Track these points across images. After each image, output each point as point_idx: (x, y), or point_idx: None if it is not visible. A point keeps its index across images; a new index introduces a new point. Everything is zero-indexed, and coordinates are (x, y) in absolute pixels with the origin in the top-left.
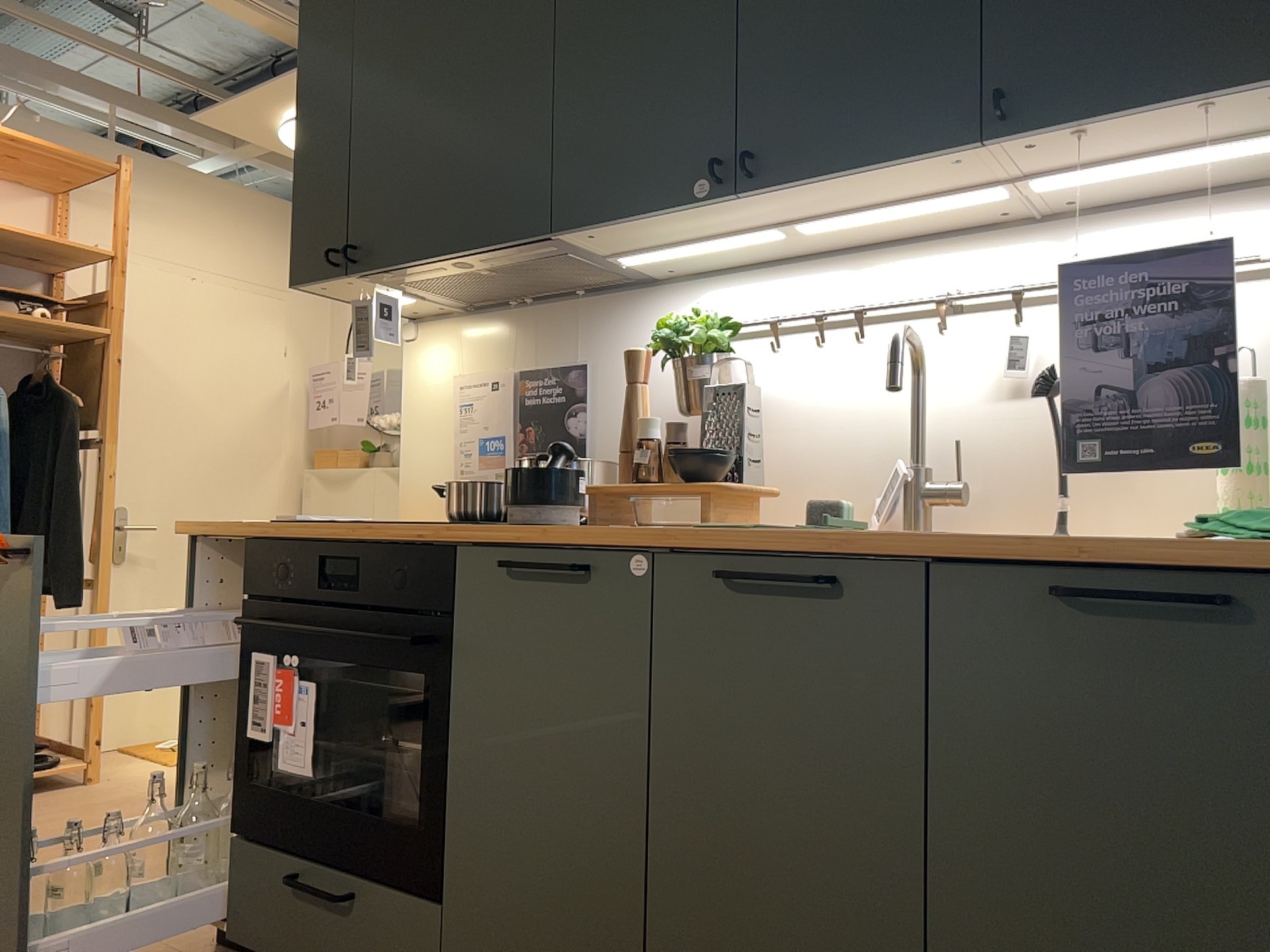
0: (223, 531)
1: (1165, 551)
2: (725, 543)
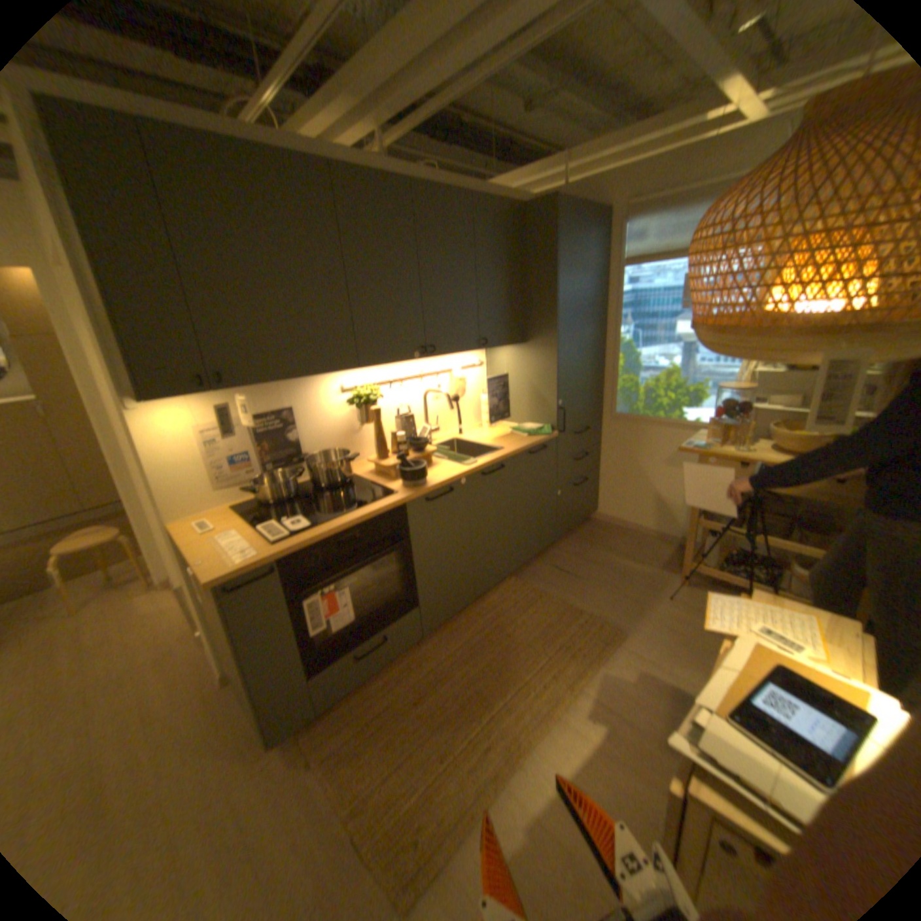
0: (258, 566)
1: (534, 442)
2: (482, 467)
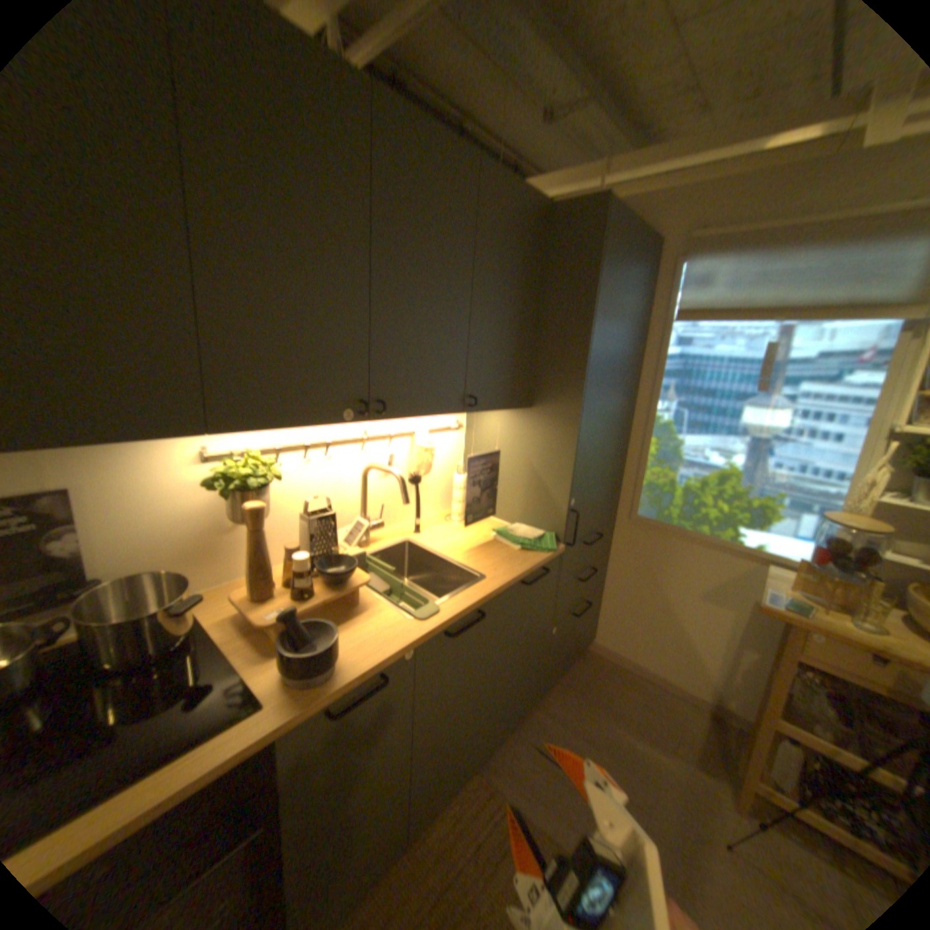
0: None
1: (534, 562)
2: (450, 623)
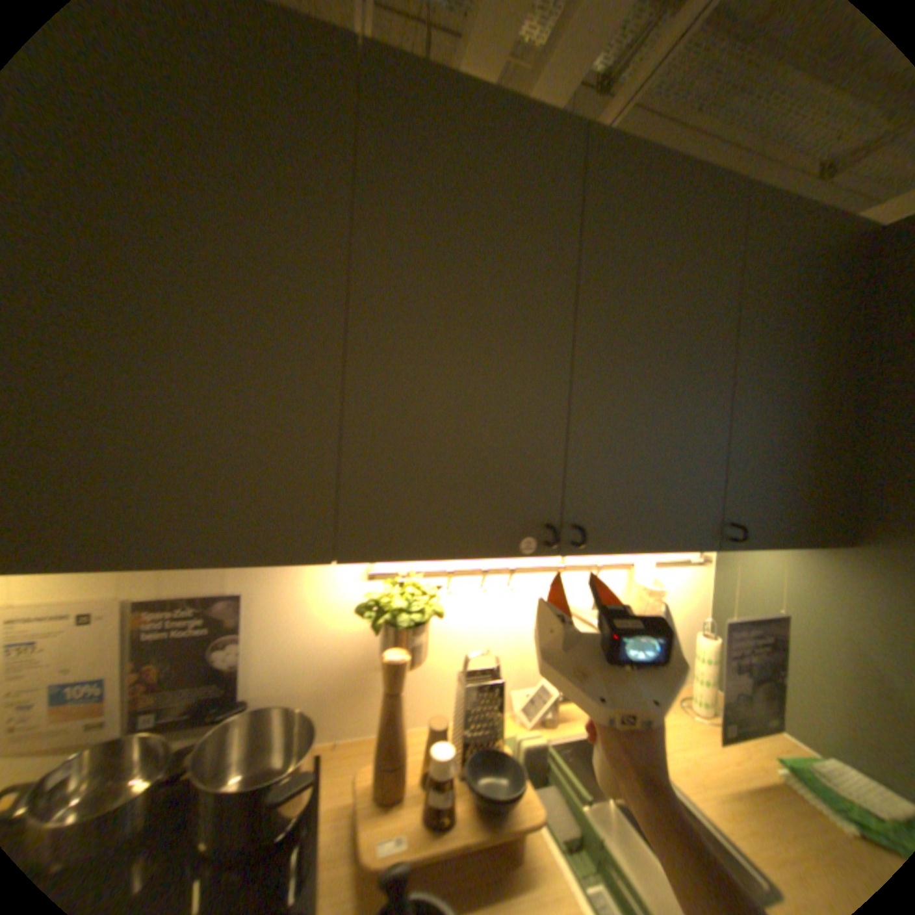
0: None
1: None
2: None
